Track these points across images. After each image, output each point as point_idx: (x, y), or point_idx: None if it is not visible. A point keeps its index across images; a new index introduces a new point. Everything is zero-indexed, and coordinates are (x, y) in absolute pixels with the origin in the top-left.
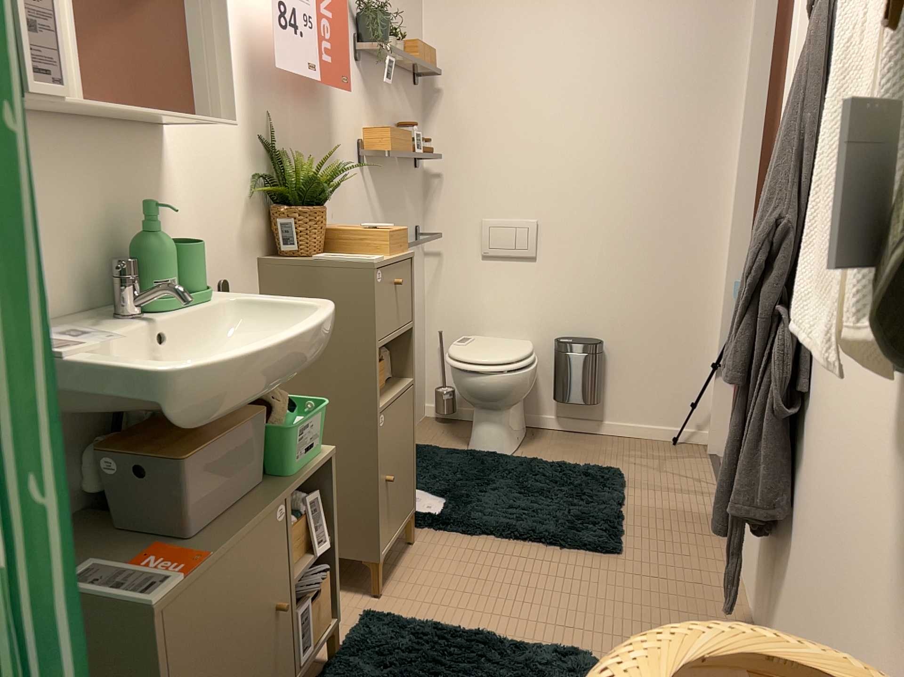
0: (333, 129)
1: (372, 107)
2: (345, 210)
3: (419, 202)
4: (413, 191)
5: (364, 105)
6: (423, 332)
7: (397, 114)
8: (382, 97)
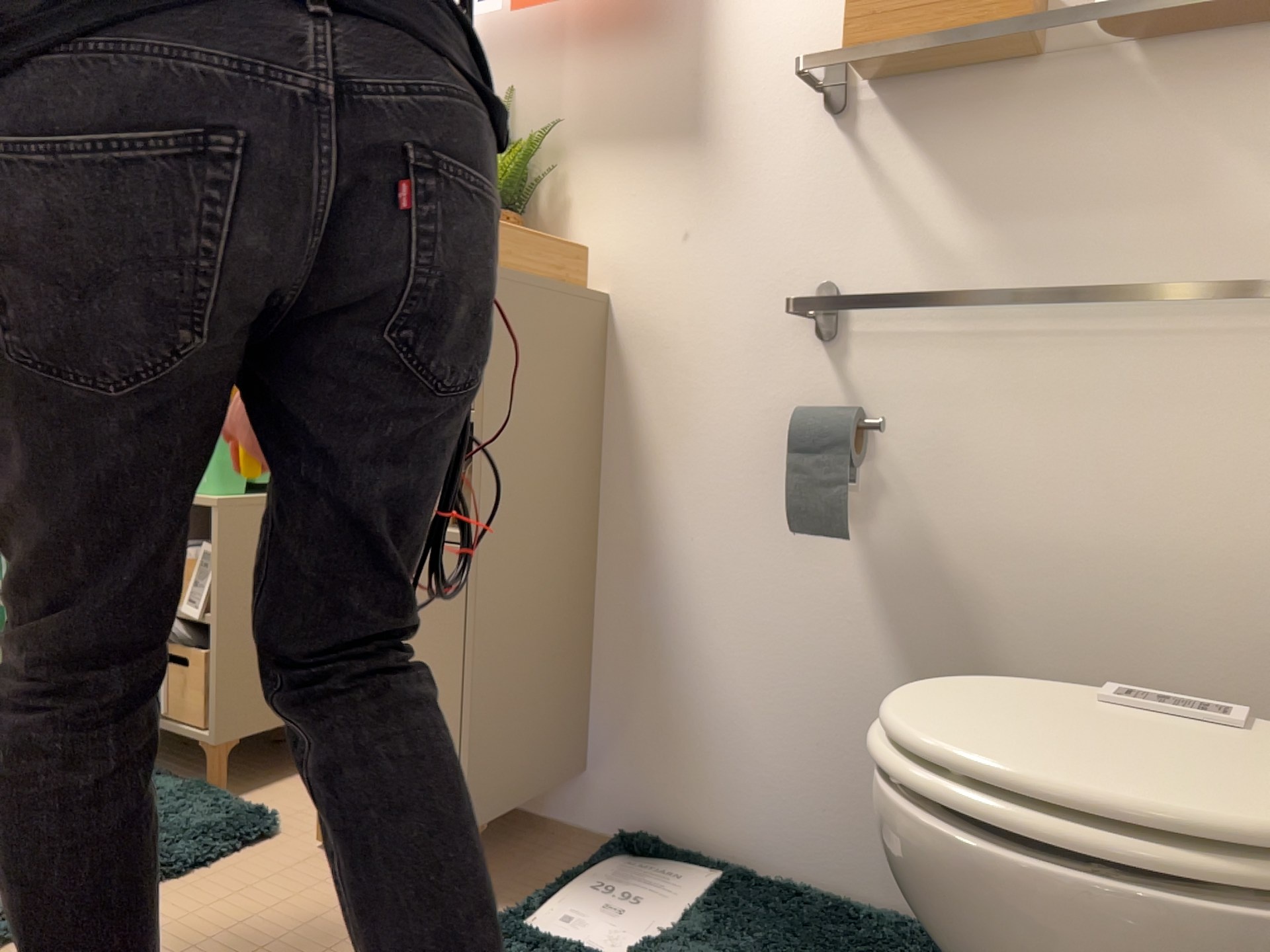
0: (703, 67)
1: None
2: (736, 221)
3: None
4: None
5: None
6: None
7: None
8: None
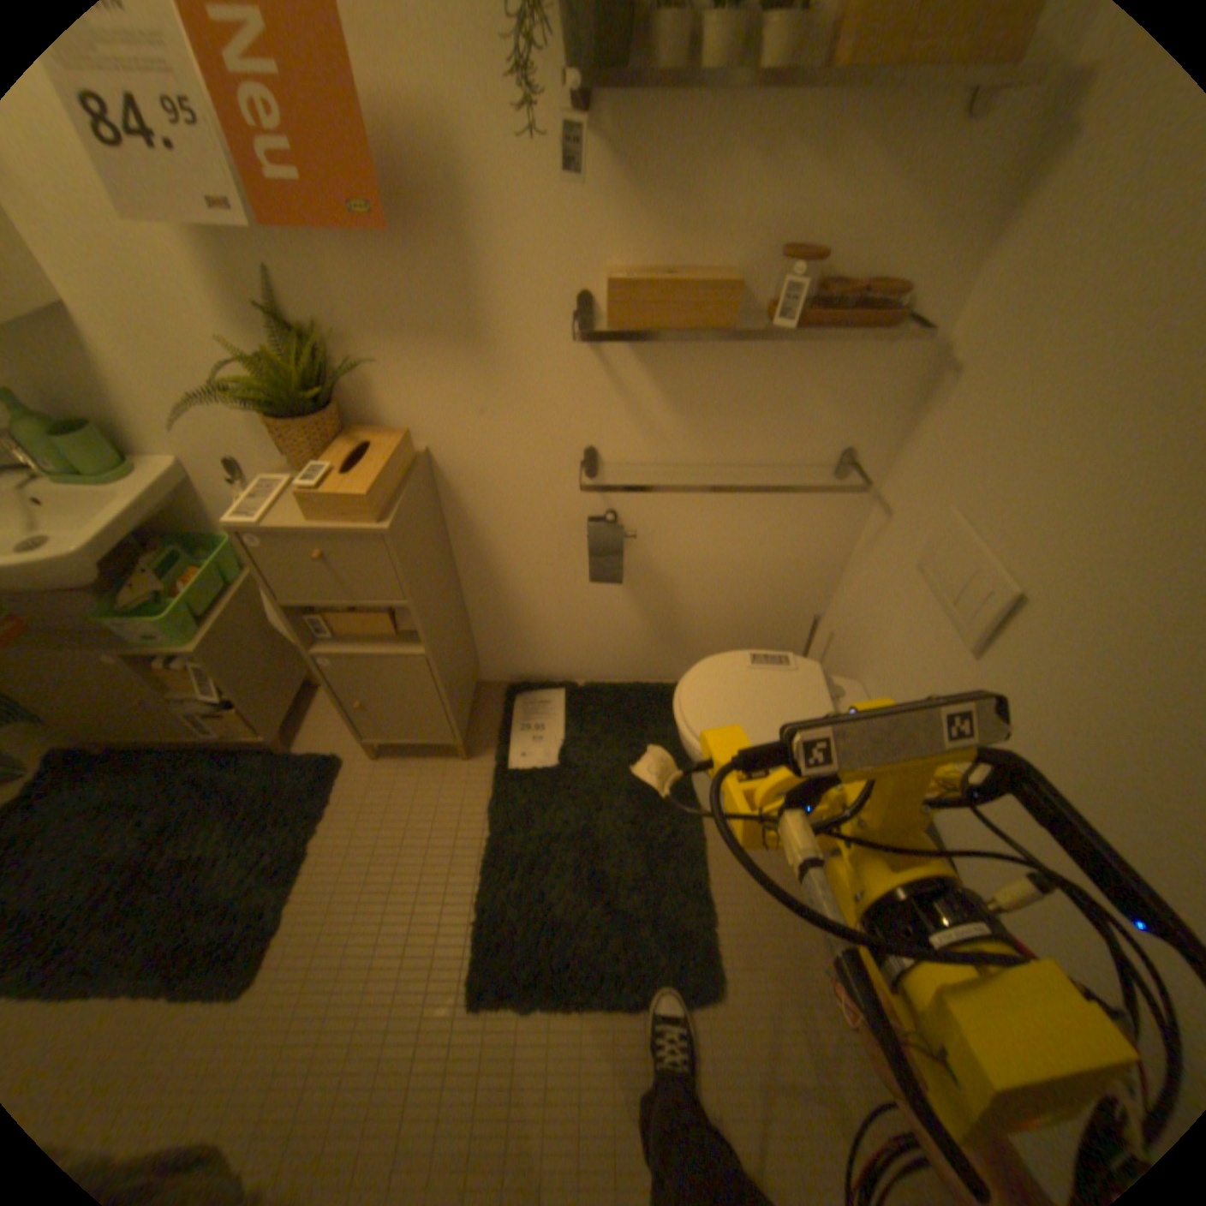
0: (470, 275)
1: (653, 212)
2: (521, 404)
3: (881, 406)
4: (852, 384)
5: (612, 211)
6: (817, 597)
7: (805, 213)
8: (719, 176)
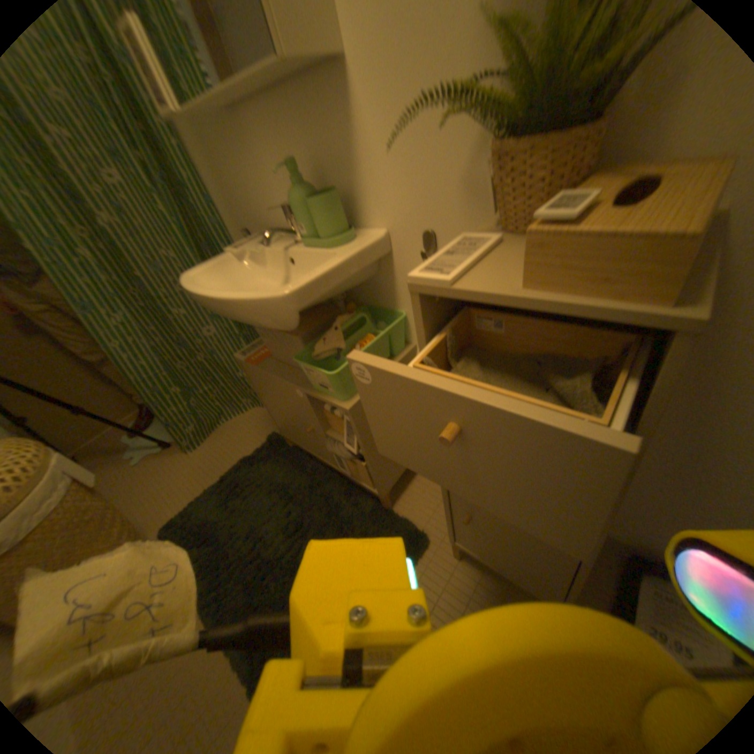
0: None
1: None
2: None
3: None
4: None
5: None
6: None
7: None
8: None
